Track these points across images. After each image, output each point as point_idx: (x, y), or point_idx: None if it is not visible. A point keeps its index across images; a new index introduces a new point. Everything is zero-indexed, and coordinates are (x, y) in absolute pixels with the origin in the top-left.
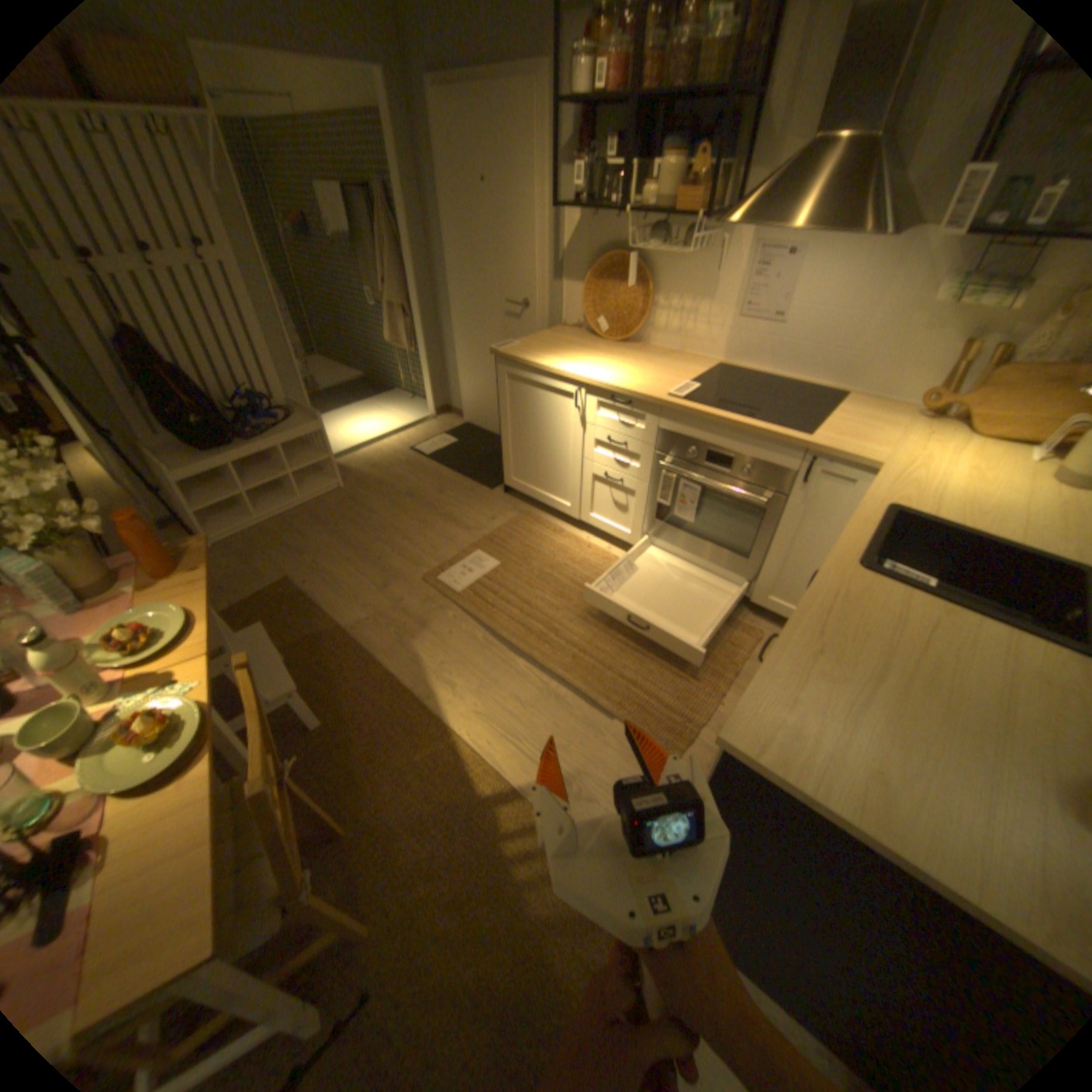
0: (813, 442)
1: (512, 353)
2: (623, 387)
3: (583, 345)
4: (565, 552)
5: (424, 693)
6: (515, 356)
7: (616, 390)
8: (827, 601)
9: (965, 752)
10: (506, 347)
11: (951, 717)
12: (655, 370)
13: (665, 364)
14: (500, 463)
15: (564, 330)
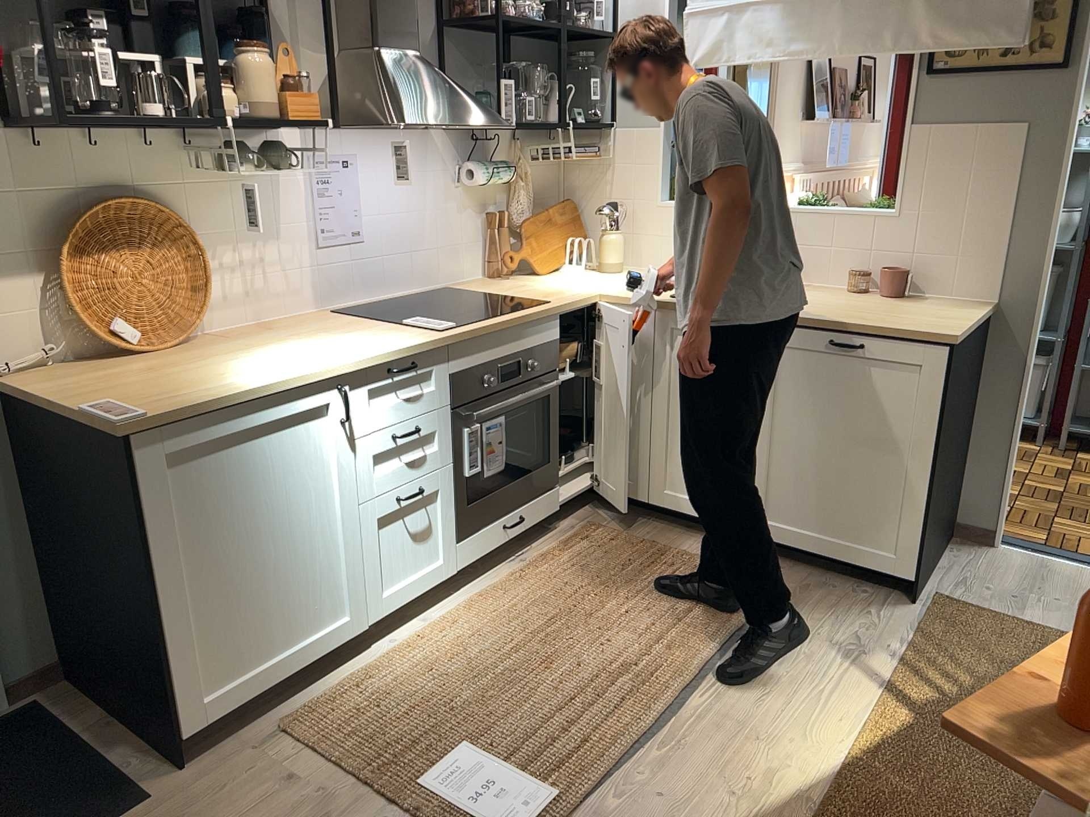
0: (564, 302)
1: (173, 406)
2: (402, 346)
3: (168, 364)
4: (436, 662)
5: (804, 808)
6: (195, 404)
7: (399, 354)
8: (807, 314)
9: (900, 308)
10: (129, 408)
11: (878, 307)
12: (339, 334)
13: (313, 330)
14: (3, 796)
15: (38, 377)
